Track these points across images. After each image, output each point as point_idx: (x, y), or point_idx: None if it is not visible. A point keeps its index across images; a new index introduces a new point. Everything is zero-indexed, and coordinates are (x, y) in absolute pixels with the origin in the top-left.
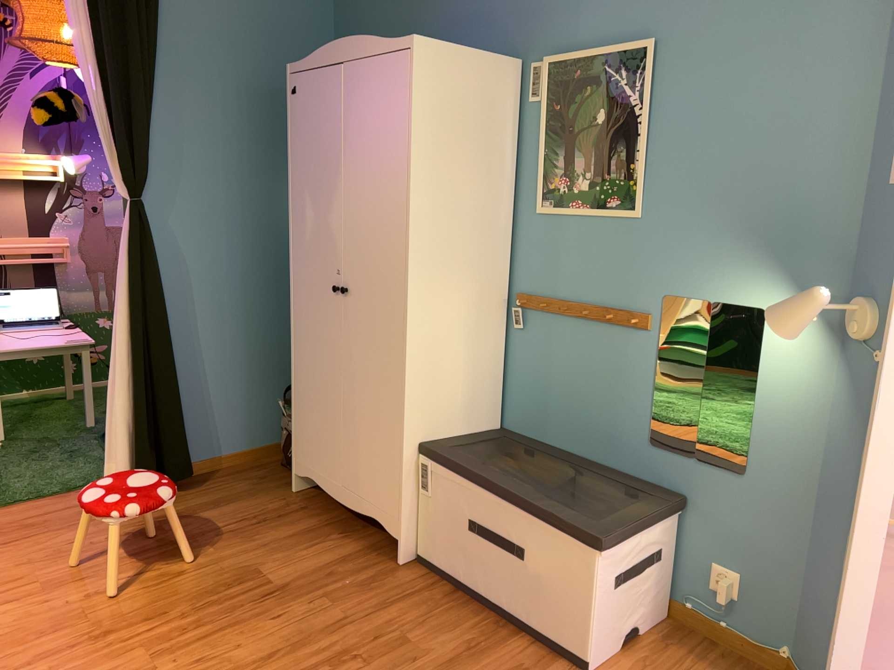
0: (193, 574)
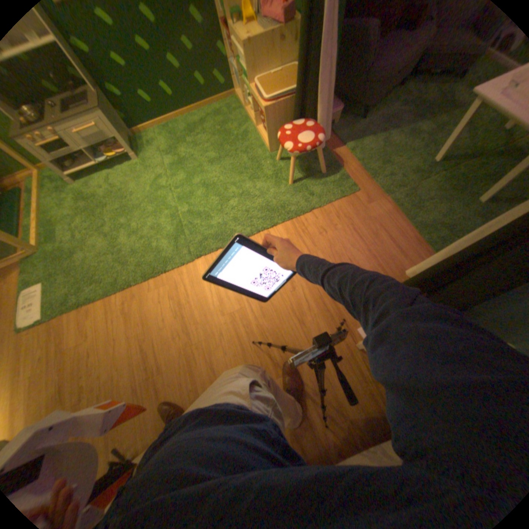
0: (298, 332)
